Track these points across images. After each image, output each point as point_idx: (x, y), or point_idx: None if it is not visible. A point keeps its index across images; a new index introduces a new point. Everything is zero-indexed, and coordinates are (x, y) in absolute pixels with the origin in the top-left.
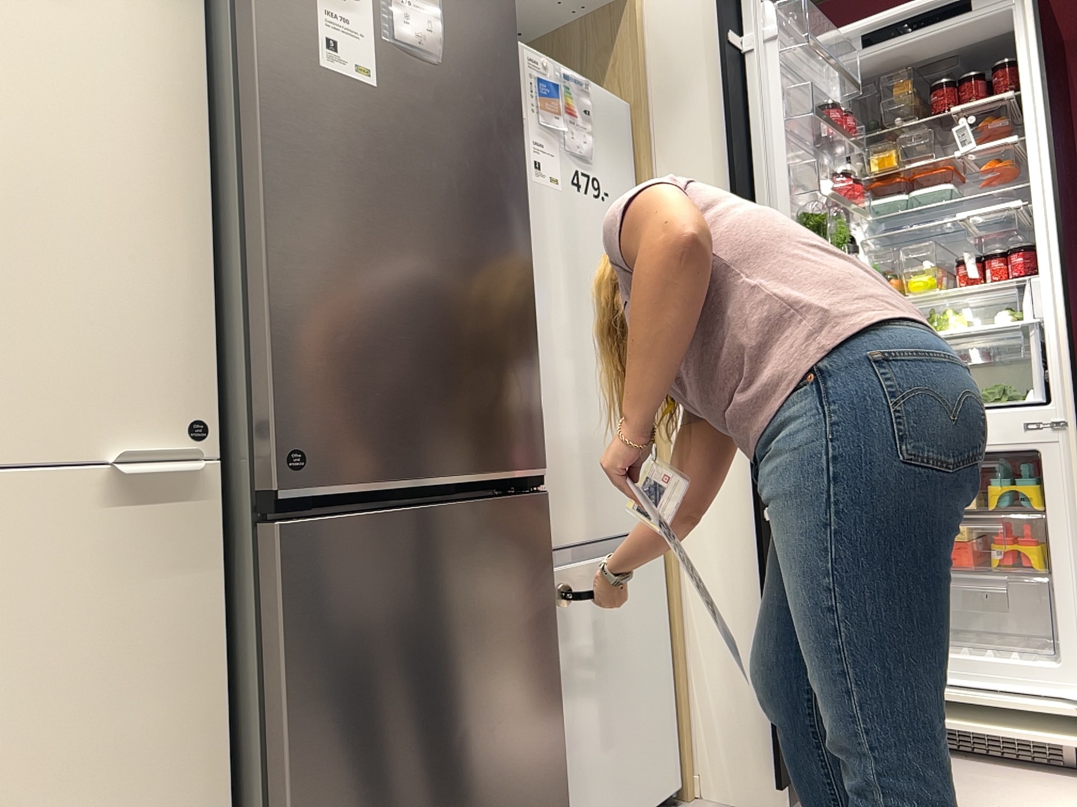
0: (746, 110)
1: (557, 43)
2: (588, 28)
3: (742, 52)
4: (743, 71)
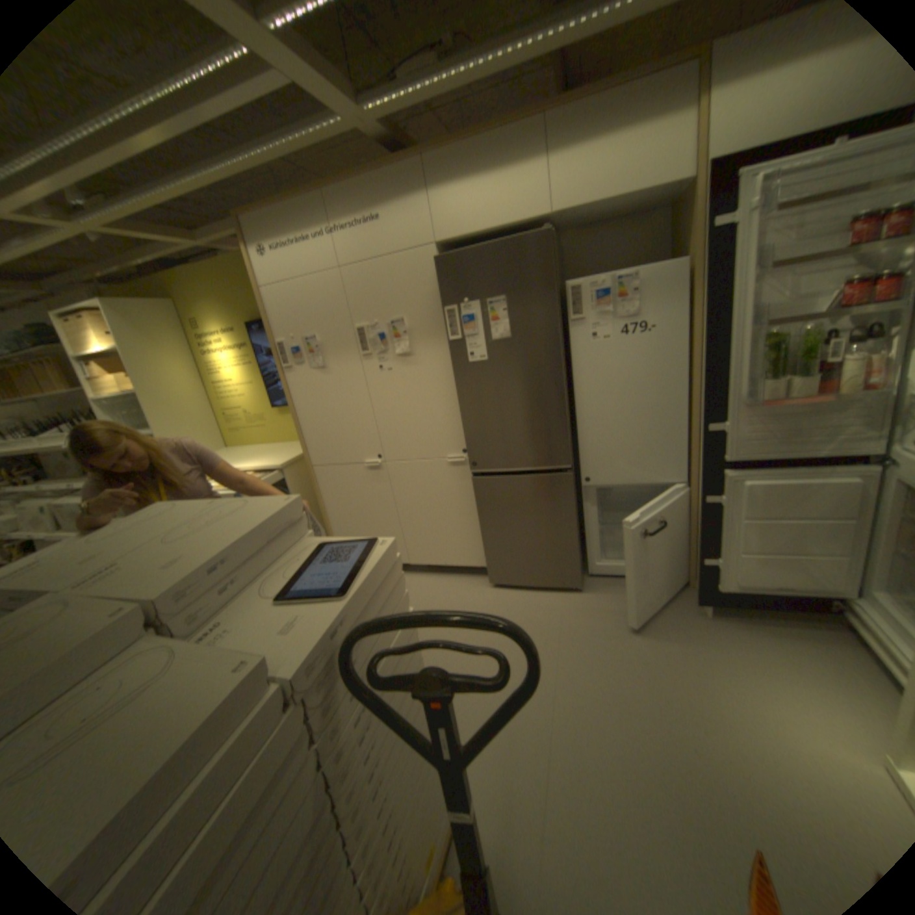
0: (731, 268)
1: (685, 199)
2: (690, 194)
3: (733, 224)
4: (733, 239)
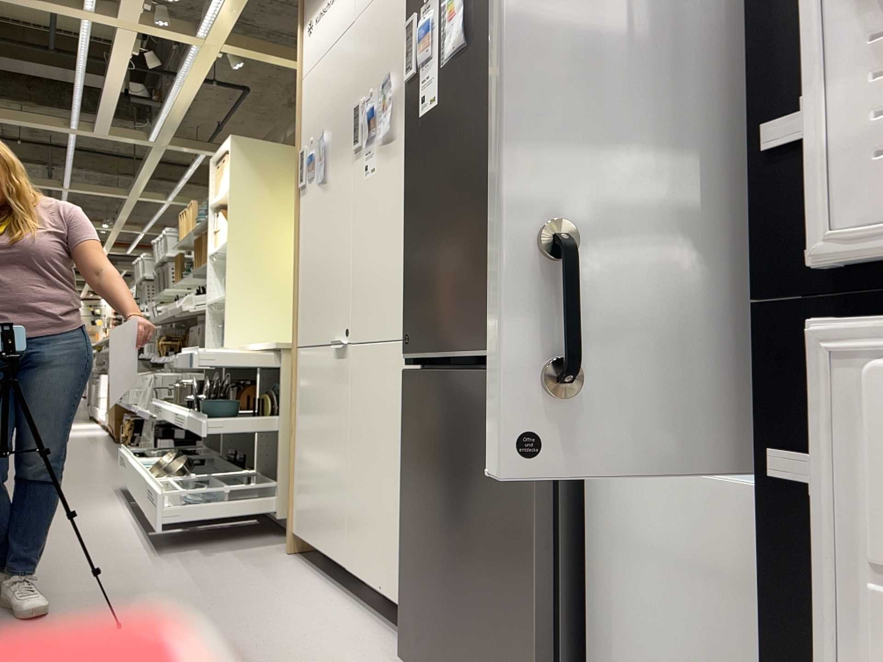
0: None
1: None
2: None
3: None
4: None
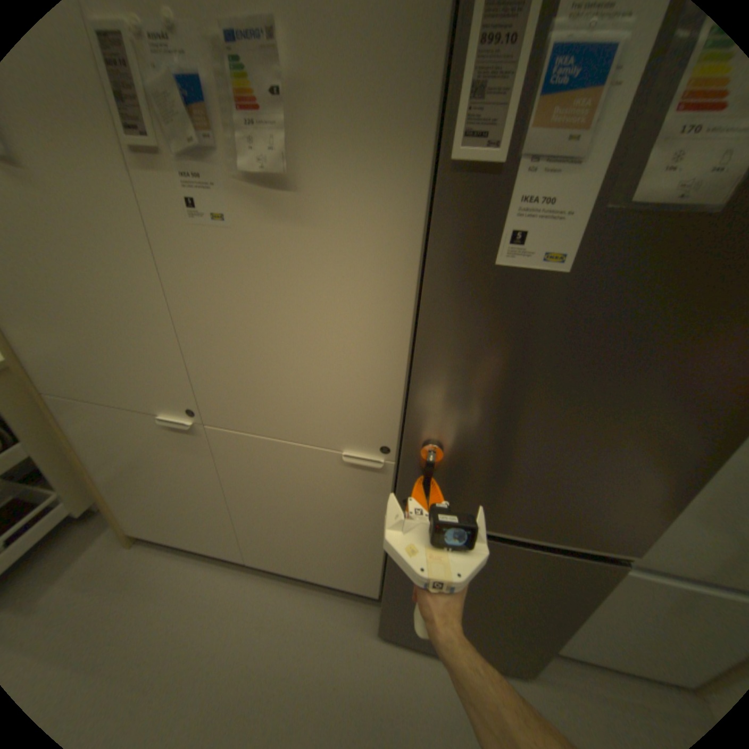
0: None
1: None
2: None
3: None
4: None
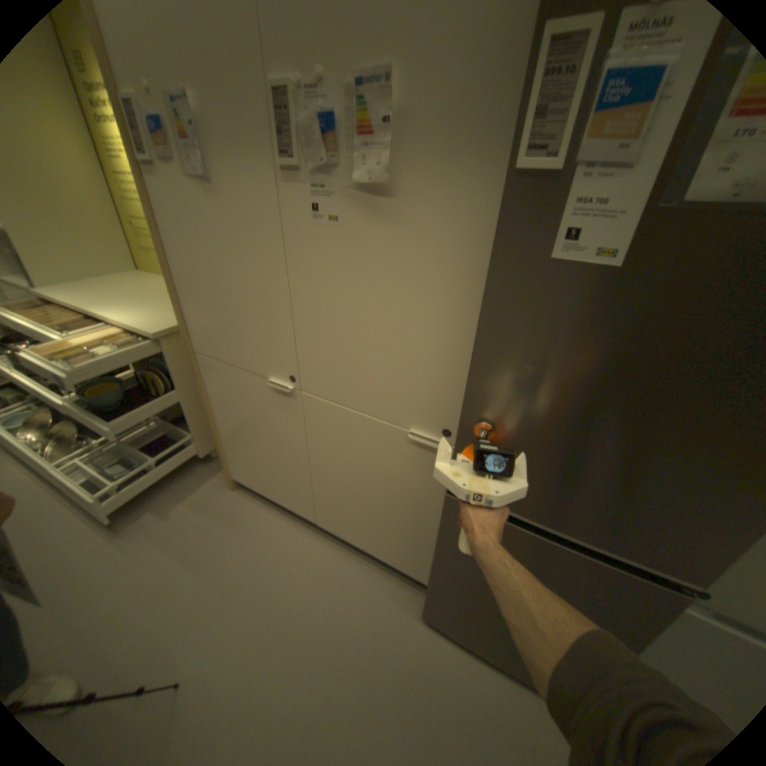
0: None
1: None
2: None
3: None
4: None
